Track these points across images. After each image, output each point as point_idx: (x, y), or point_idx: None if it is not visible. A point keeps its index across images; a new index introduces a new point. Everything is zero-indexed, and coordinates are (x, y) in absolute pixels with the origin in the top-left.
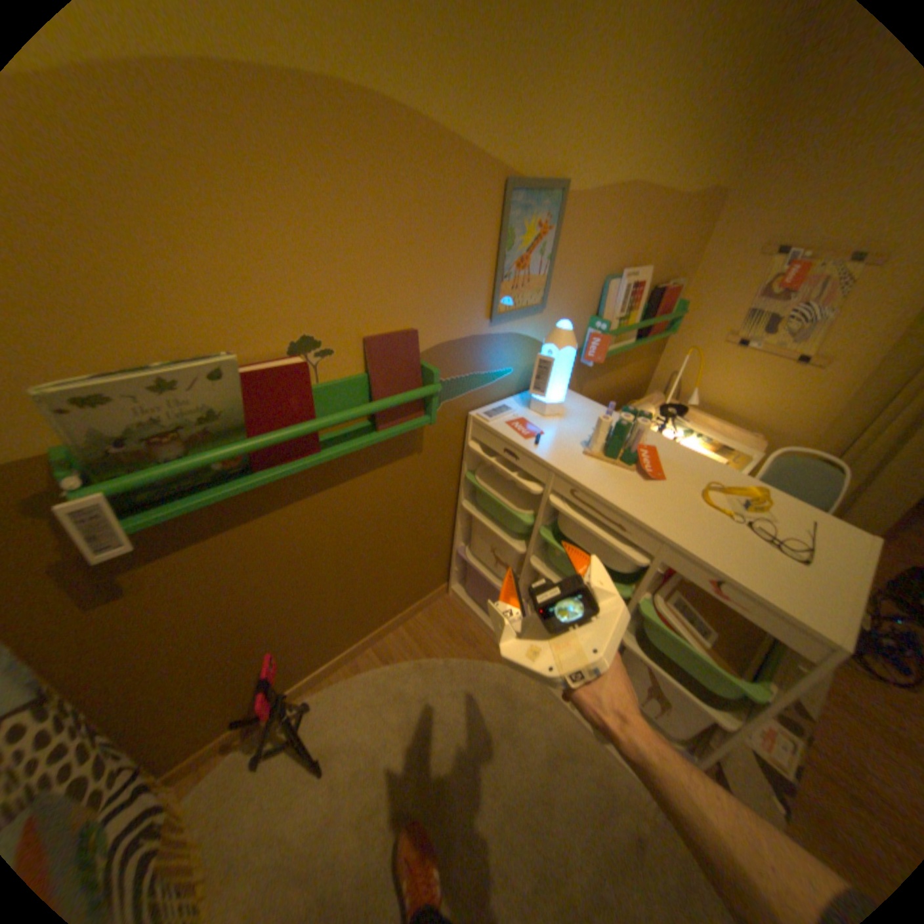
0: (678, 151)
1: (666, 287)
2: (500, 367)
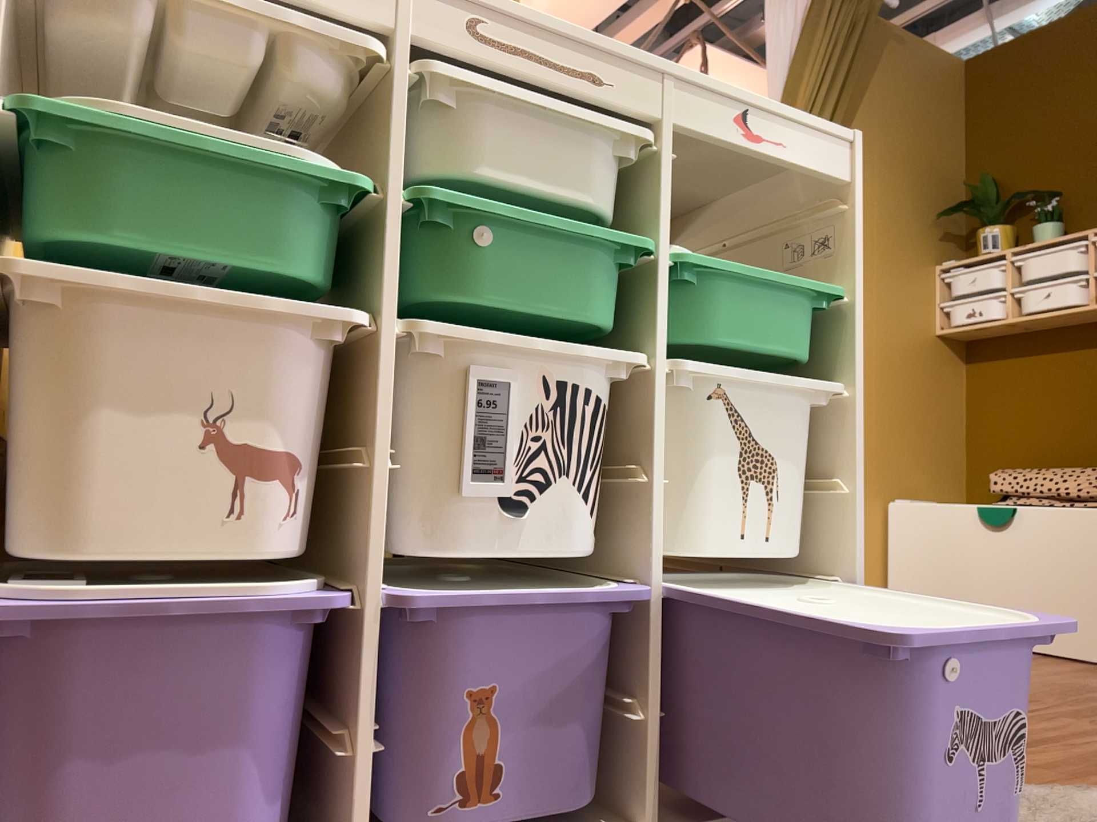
0: None
1: None
2: None
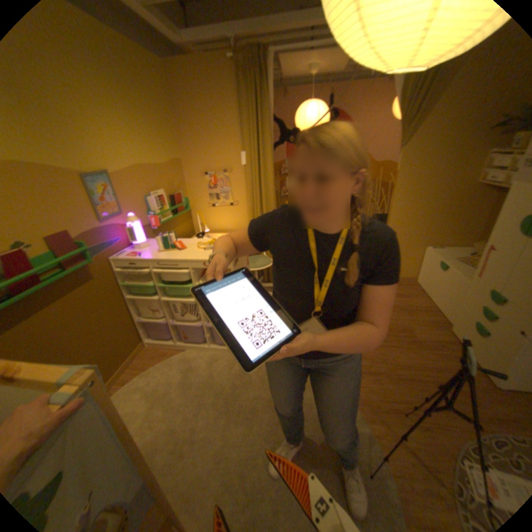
0: (148, 153)
1: (174, 195)
2: (115, 238)
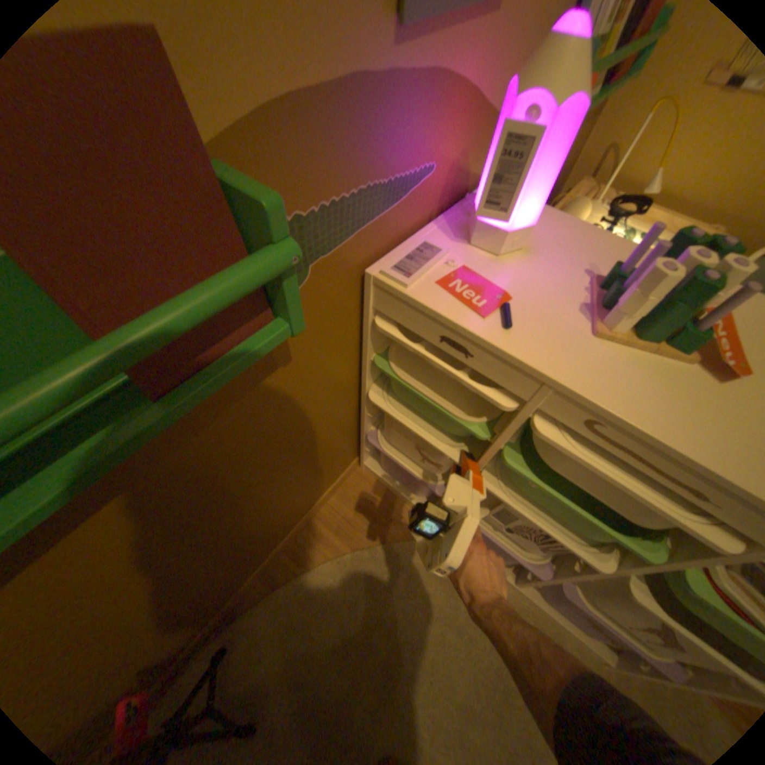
0: None
1: None
2: (418, 161)
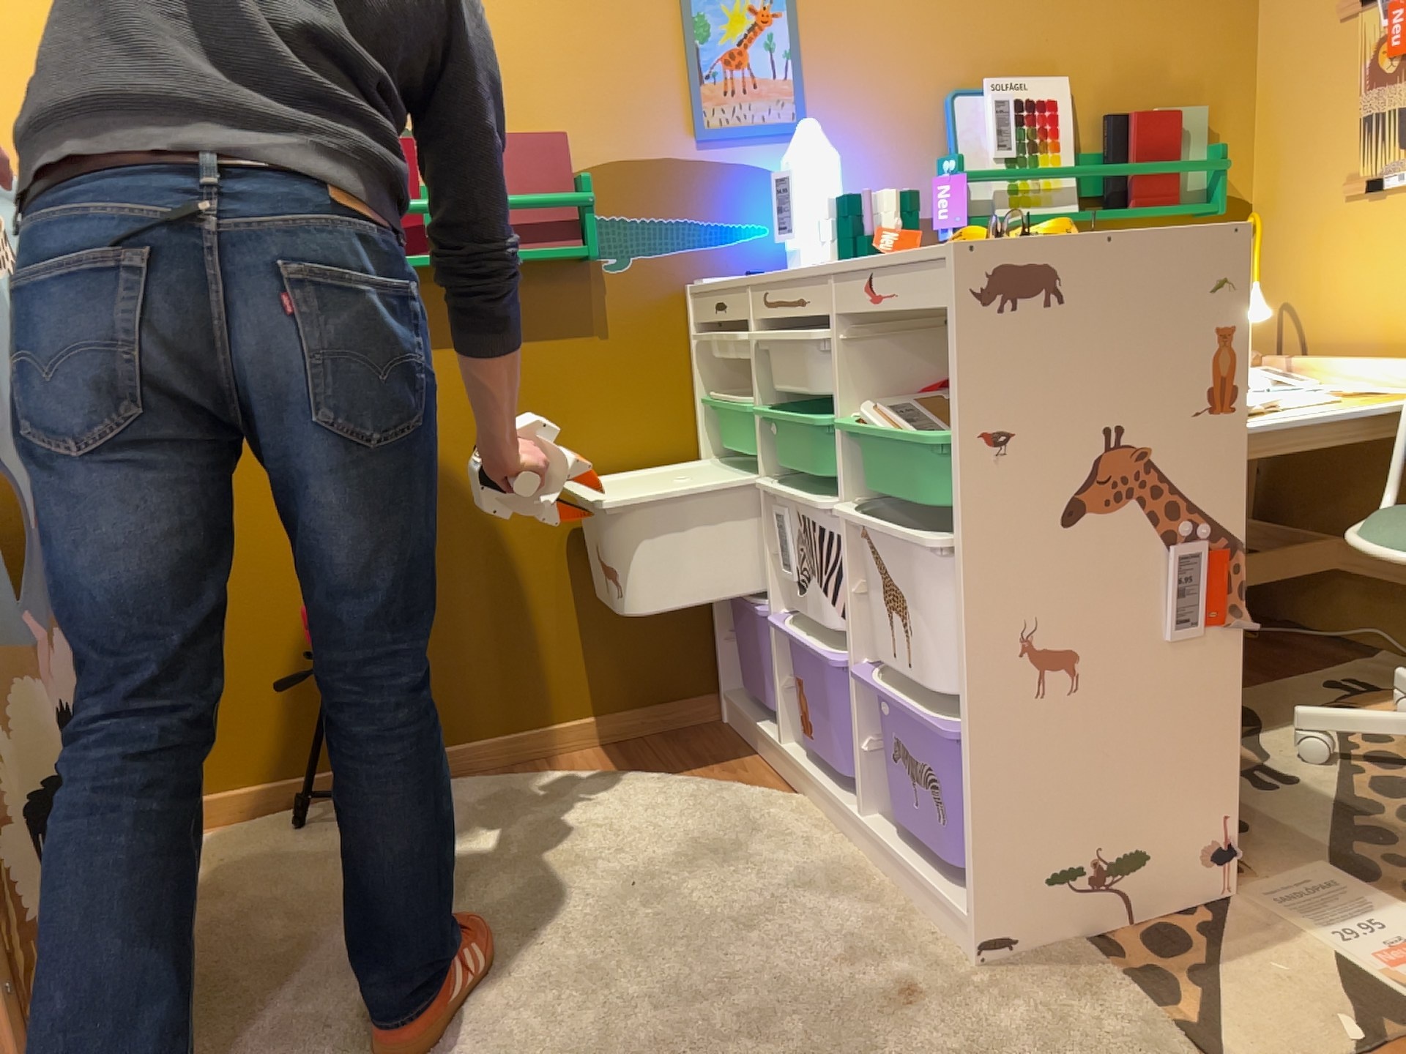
0: None
1: (1126, 114)
2: (739, 220)
